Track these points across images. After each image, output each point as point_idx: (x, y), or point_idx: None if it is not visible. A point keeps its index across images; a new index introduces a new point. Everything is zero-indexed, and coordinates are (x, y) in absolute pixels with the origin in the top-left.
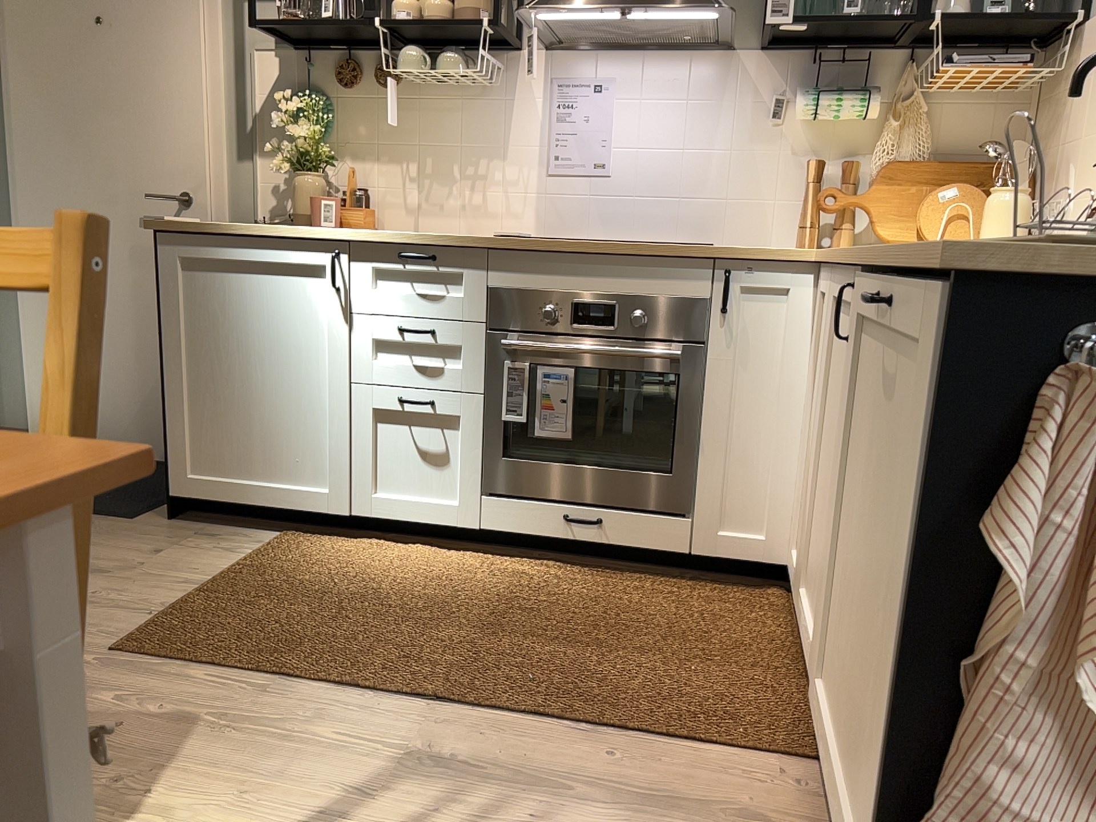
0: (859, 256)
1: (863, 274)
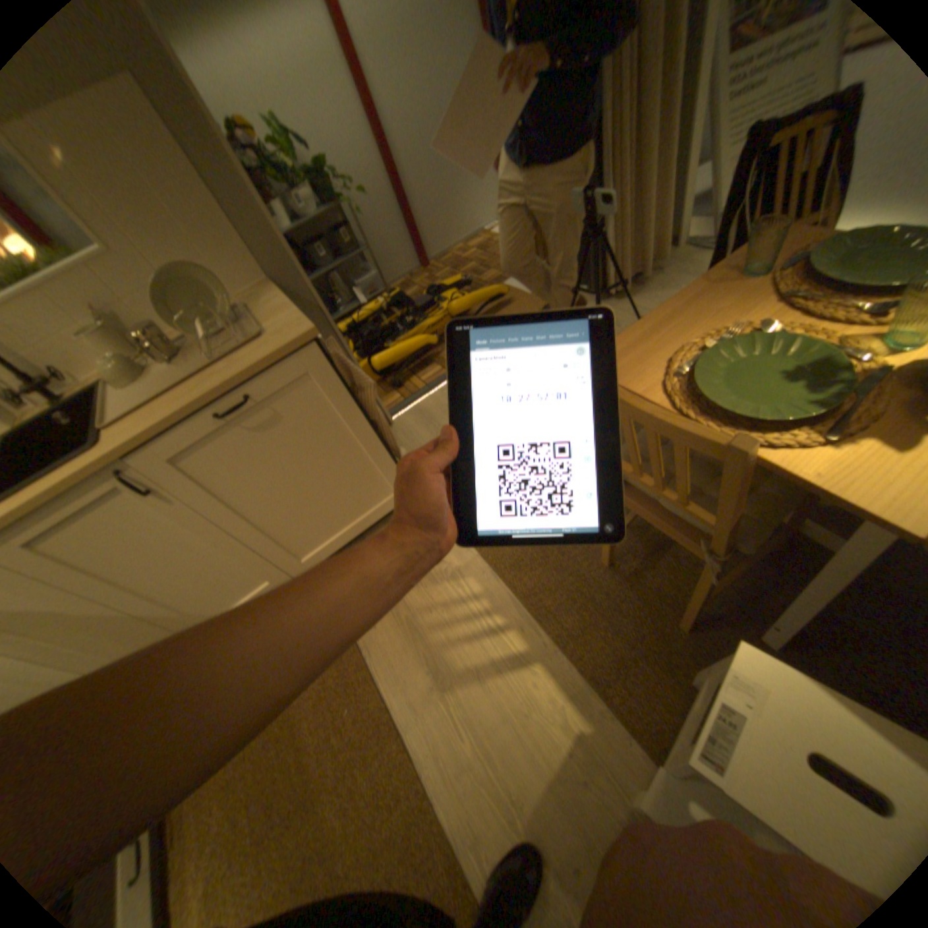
0: (101, 459)
1: (129, 455)
